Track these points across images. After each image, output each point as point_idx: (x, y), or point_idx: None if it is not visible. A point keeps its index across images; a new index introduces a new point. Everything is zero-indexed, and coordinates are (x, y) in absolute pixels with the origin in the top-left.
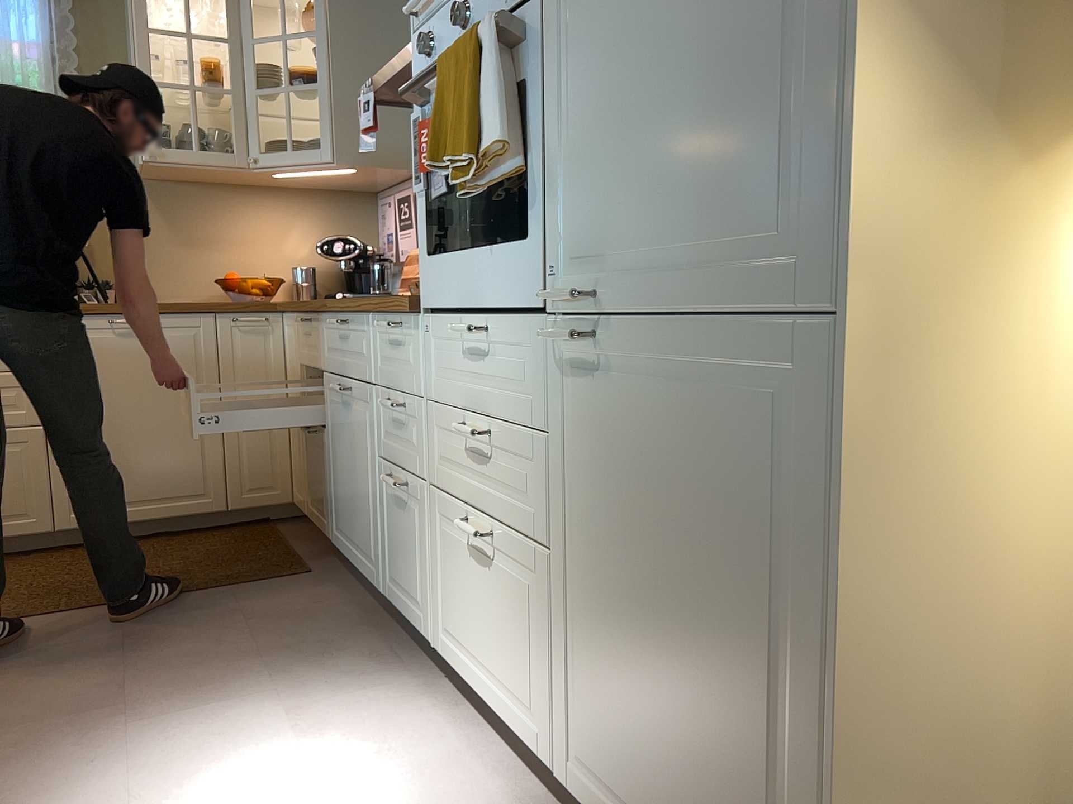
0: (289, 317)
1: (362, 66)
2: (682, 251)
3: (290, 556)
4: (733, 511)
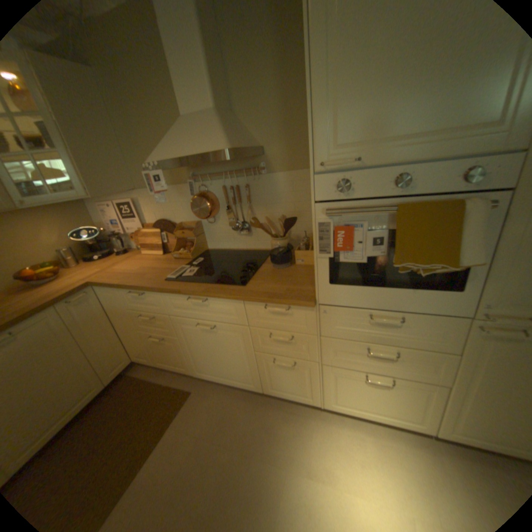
0: (105, 289)
1: (81, 135)
2: None
3: (167, 390)
4: None
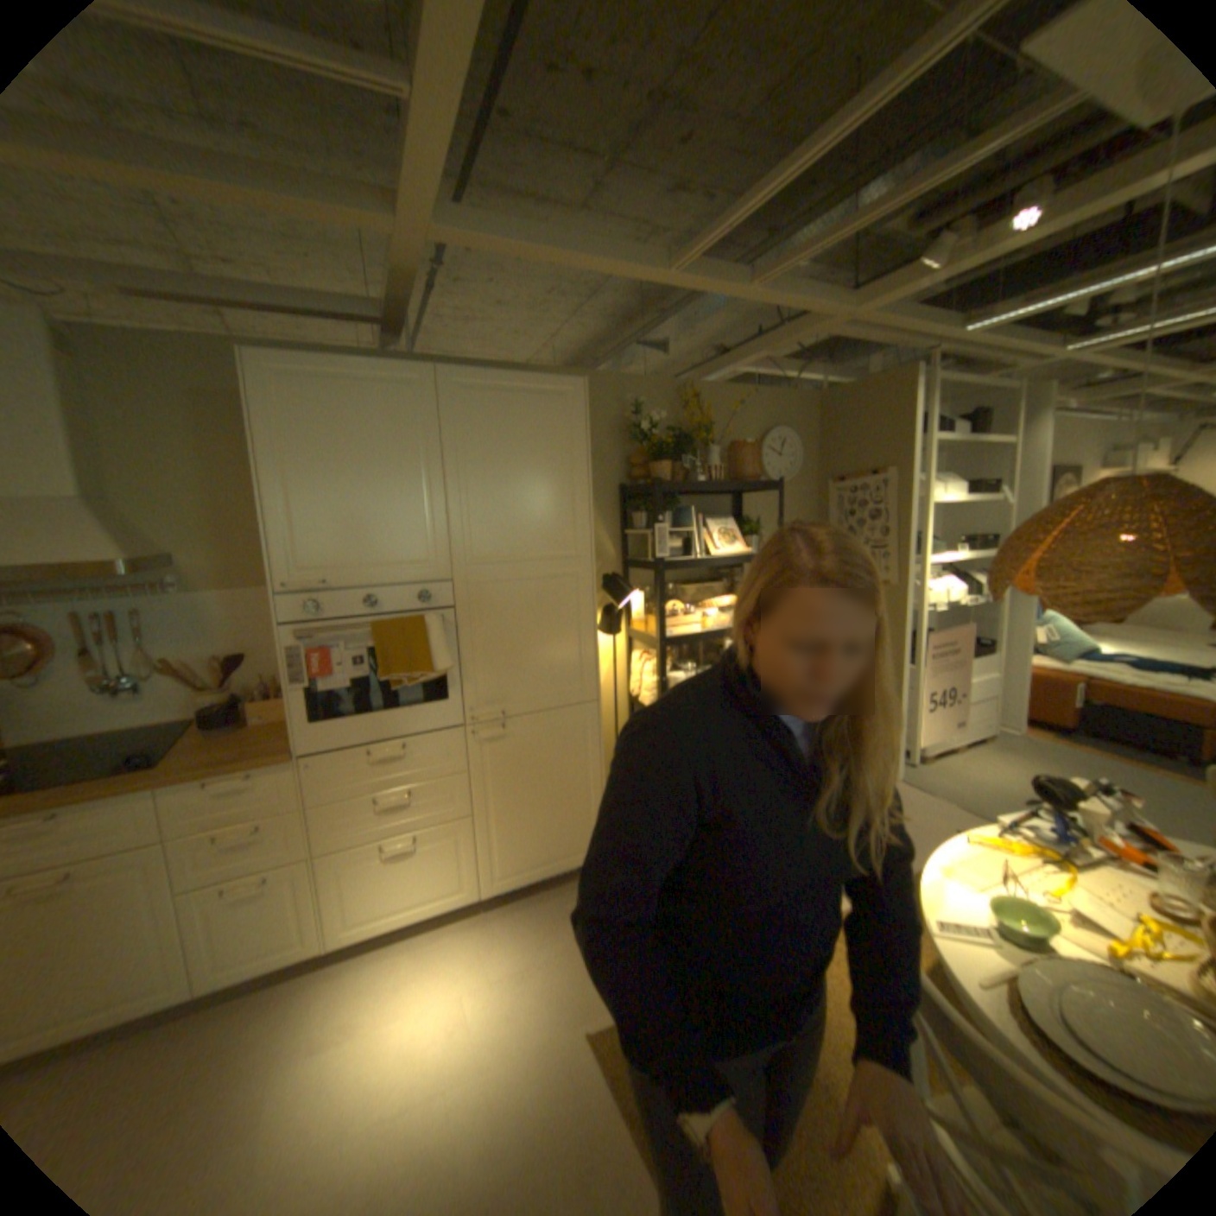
0: None
1: None
2: (539, 694)
3: None
4: (564, 755)
